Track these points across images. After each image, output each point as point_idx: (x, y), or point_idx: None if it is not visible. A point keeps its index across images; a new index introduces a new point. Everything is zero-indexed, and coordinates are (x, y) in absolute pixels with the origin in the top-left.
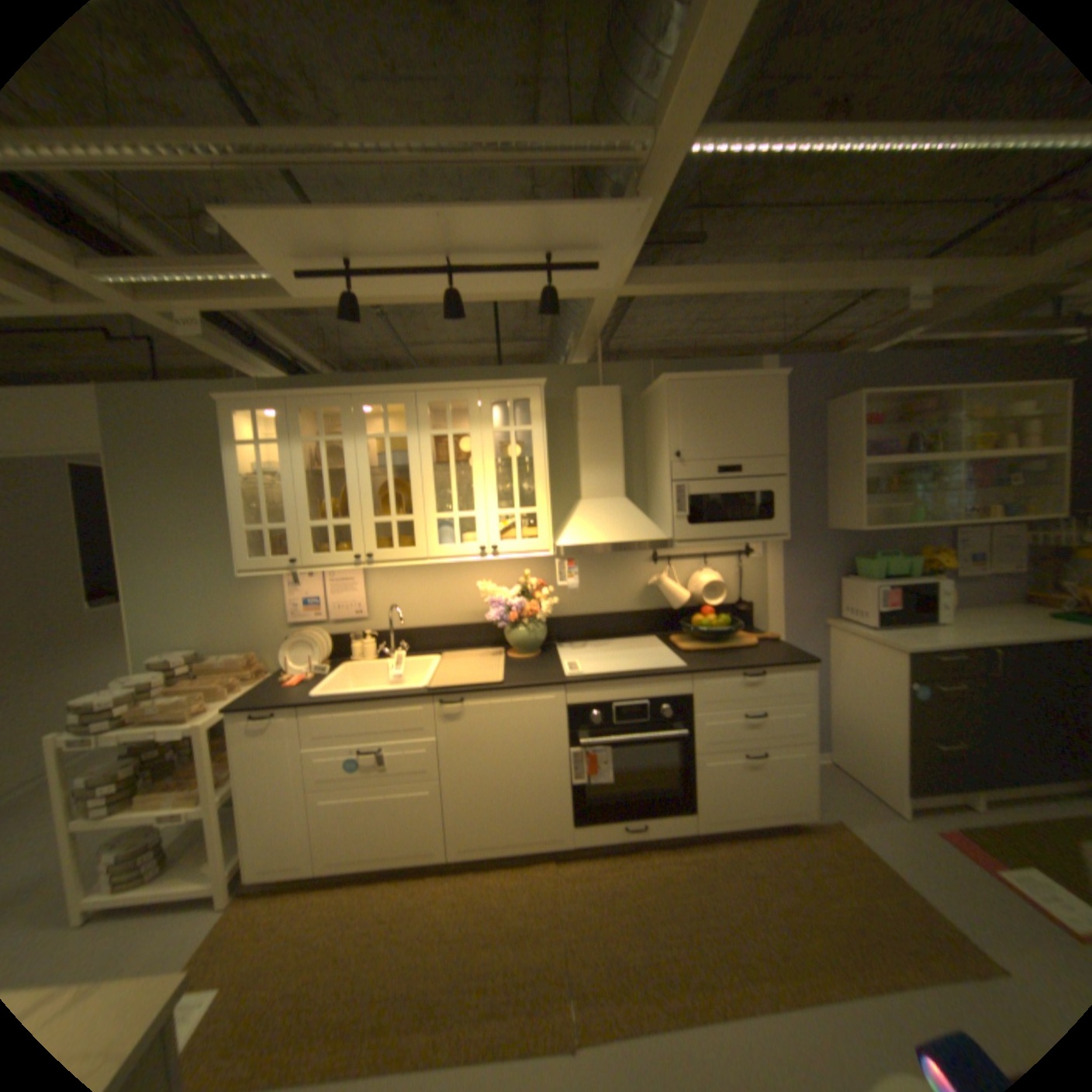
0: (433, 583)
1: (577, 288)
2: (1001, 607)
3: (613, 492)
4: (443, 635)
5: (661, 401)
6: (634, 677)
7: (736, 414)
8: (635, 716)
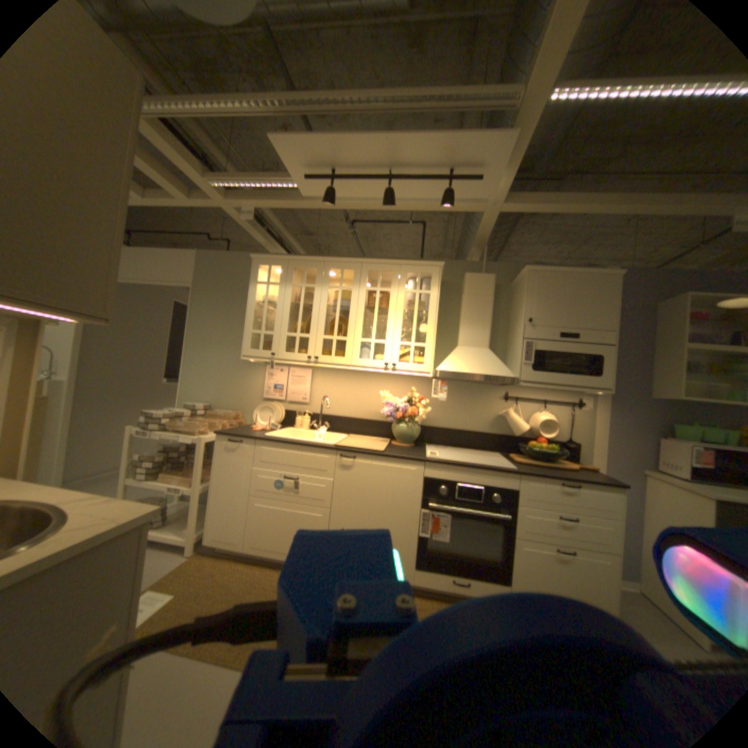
0: (351, 388)
1: (468, 195)
2: None
3: (480, 343)
4: (351, 423)
5: (522, 283)
6: (475, 466)
7: (578, 296)
8: (472, 496)
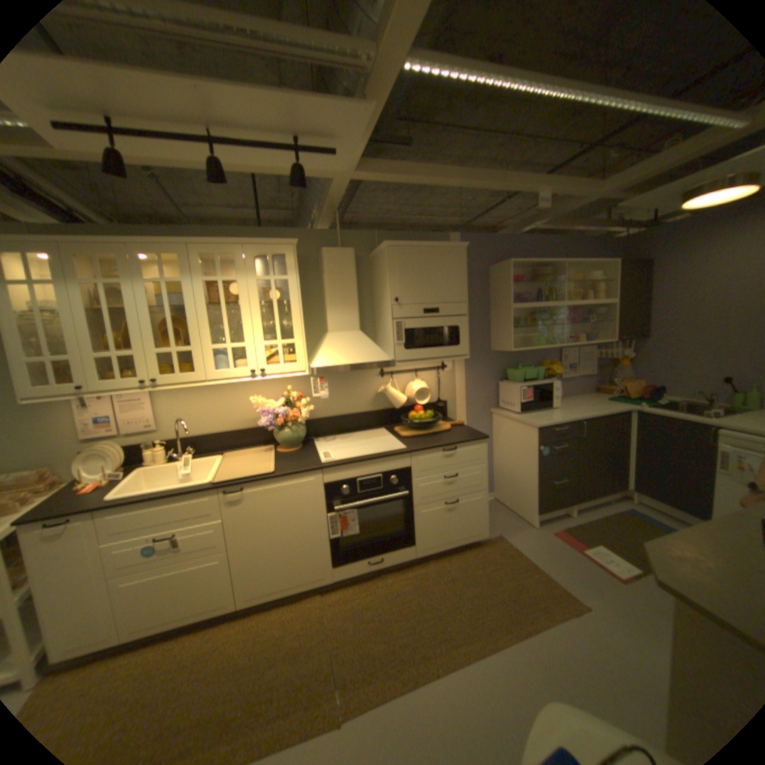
0: (212, 400)
1: (320, 169)
2: (583, 395)
3: (352, 327)
4: (223, 439)
5: (384, 261)
6: (371, 459)
7: (434, 272)
8: (372, 486)
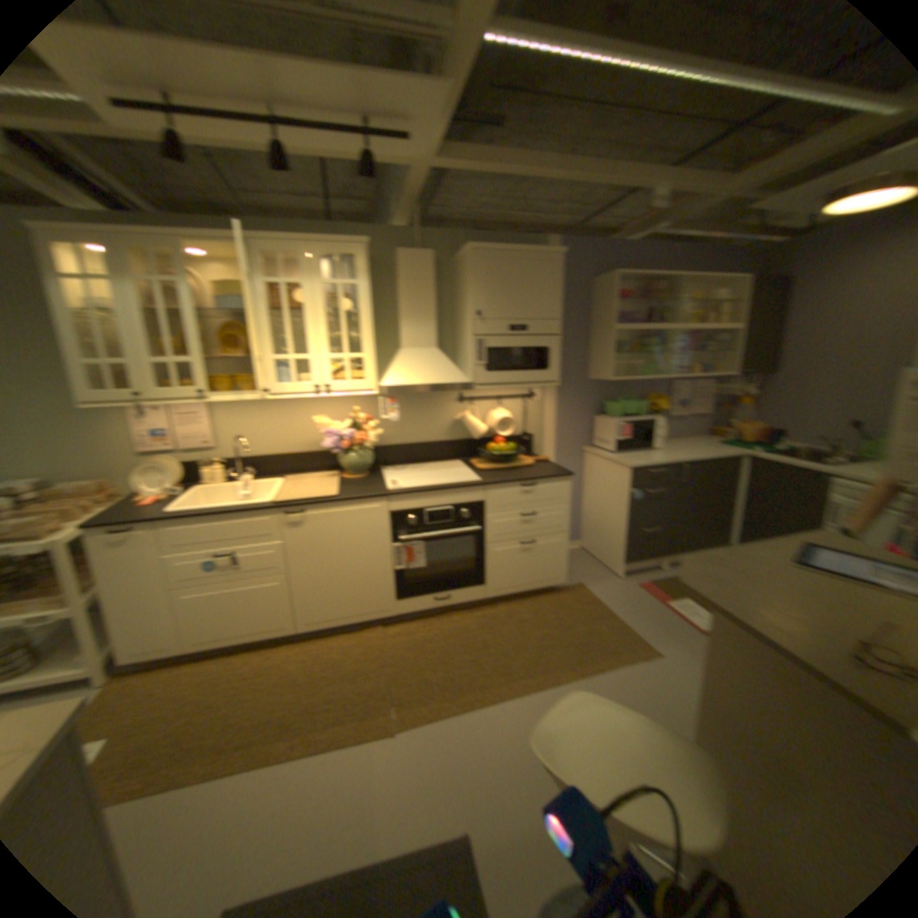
0: (270, 418)
1: (390, 154)
2: (693, 437)
3: (425, 343)
4: (282, 462)
5: (464, 266)
6: (439, 489)
7: (522, 282)
8: (440, 518)
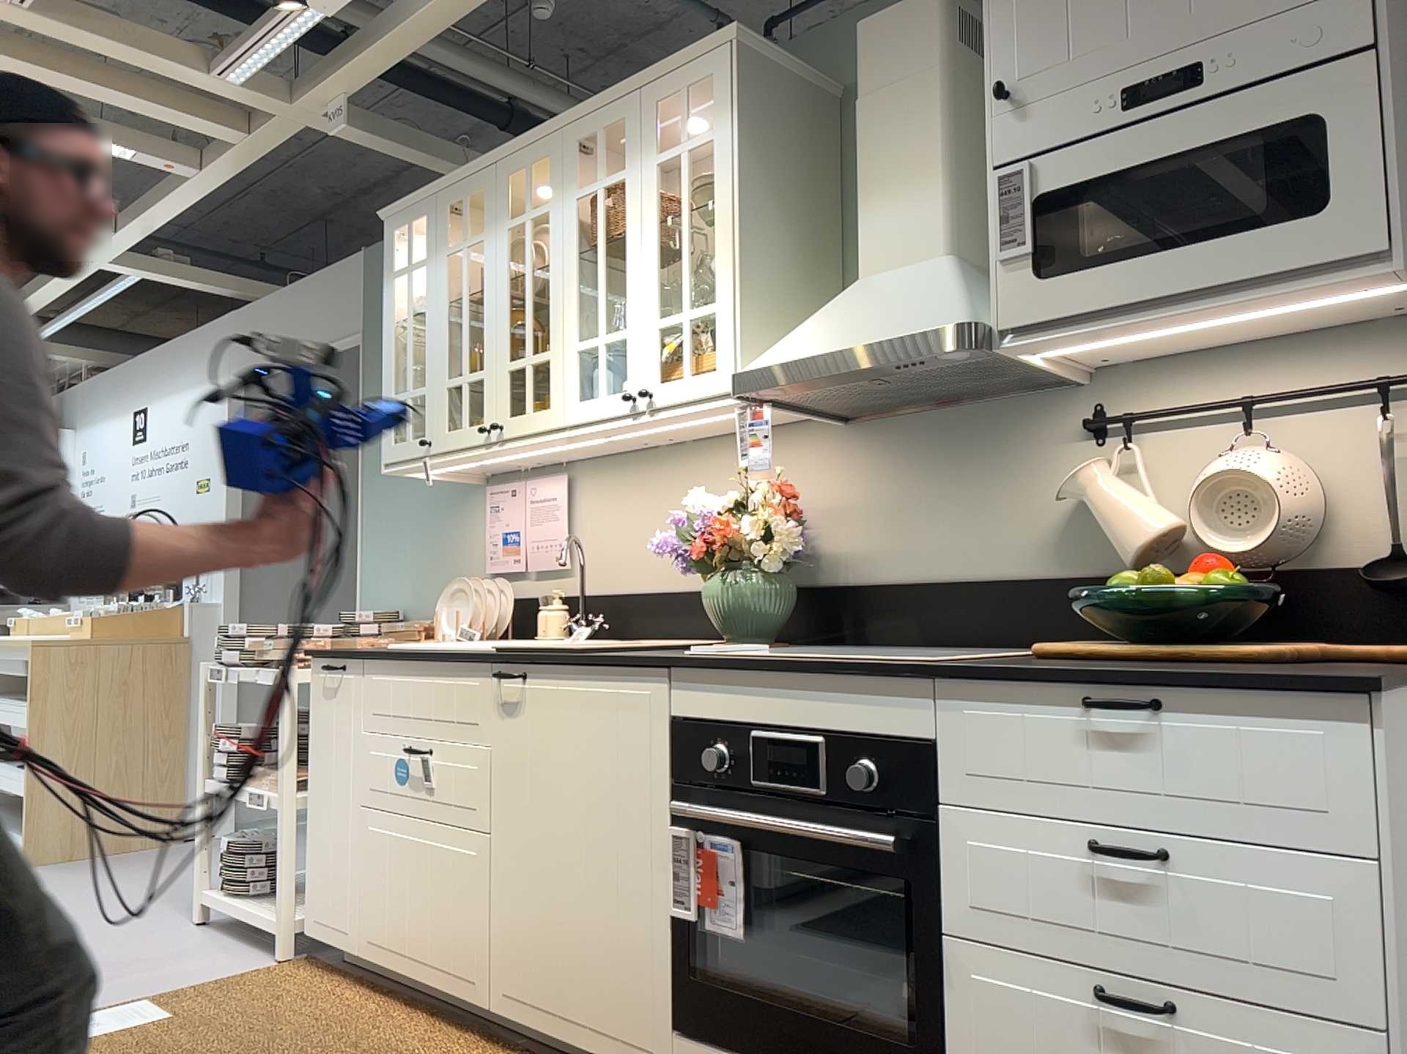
0: (655, 504)
1: None
2: None
3: (920, 246)
4: (662, 608)
5: None
6: (790, 664)
7: None
8: (798, 771)
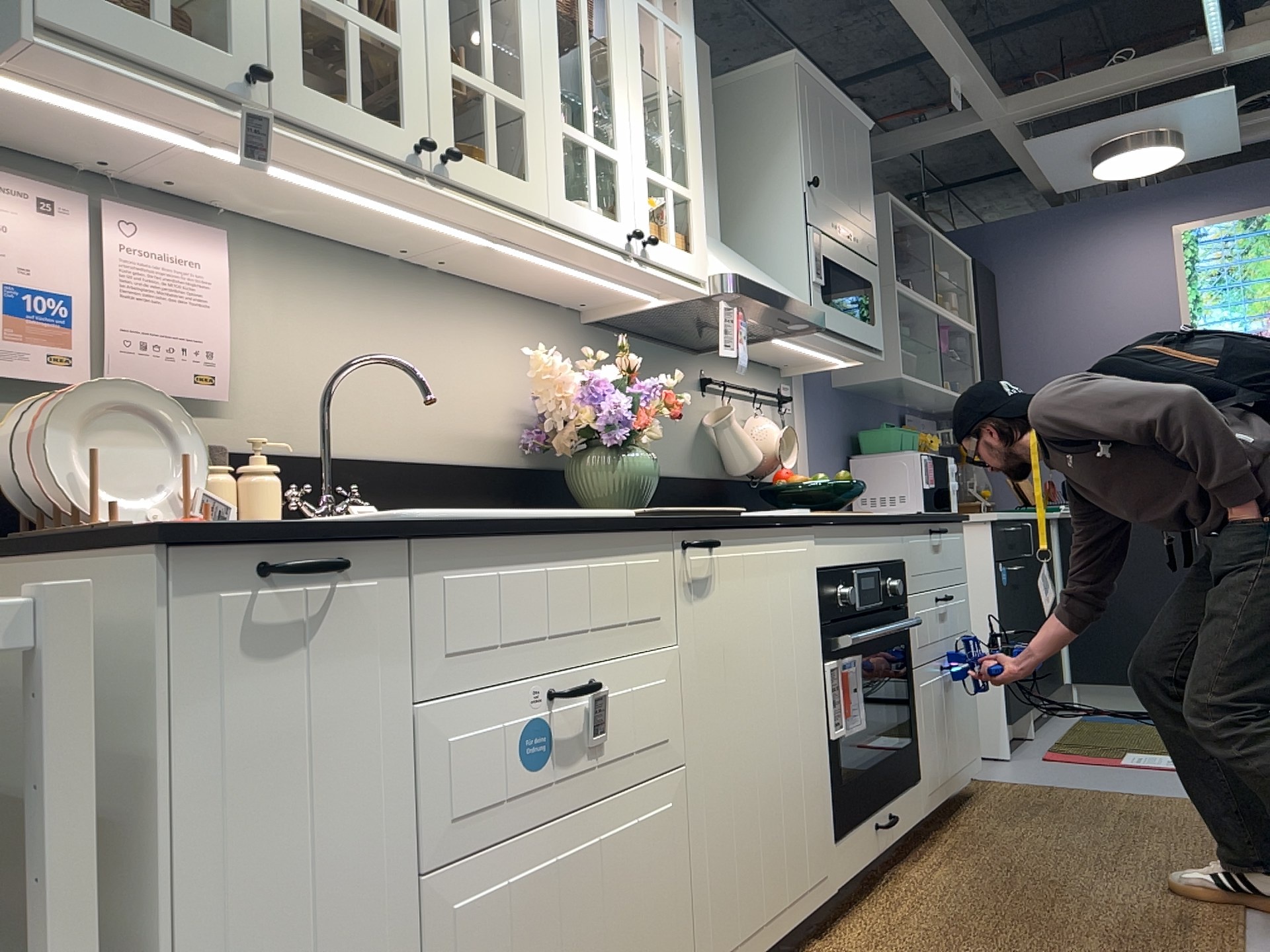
0: (389, 339)
1: None
2: None
3: (713, 226)
4: (411, 484)
5: (773, 95)
6: (871, 517)
7: (846, 155)
8: (870, 593)
